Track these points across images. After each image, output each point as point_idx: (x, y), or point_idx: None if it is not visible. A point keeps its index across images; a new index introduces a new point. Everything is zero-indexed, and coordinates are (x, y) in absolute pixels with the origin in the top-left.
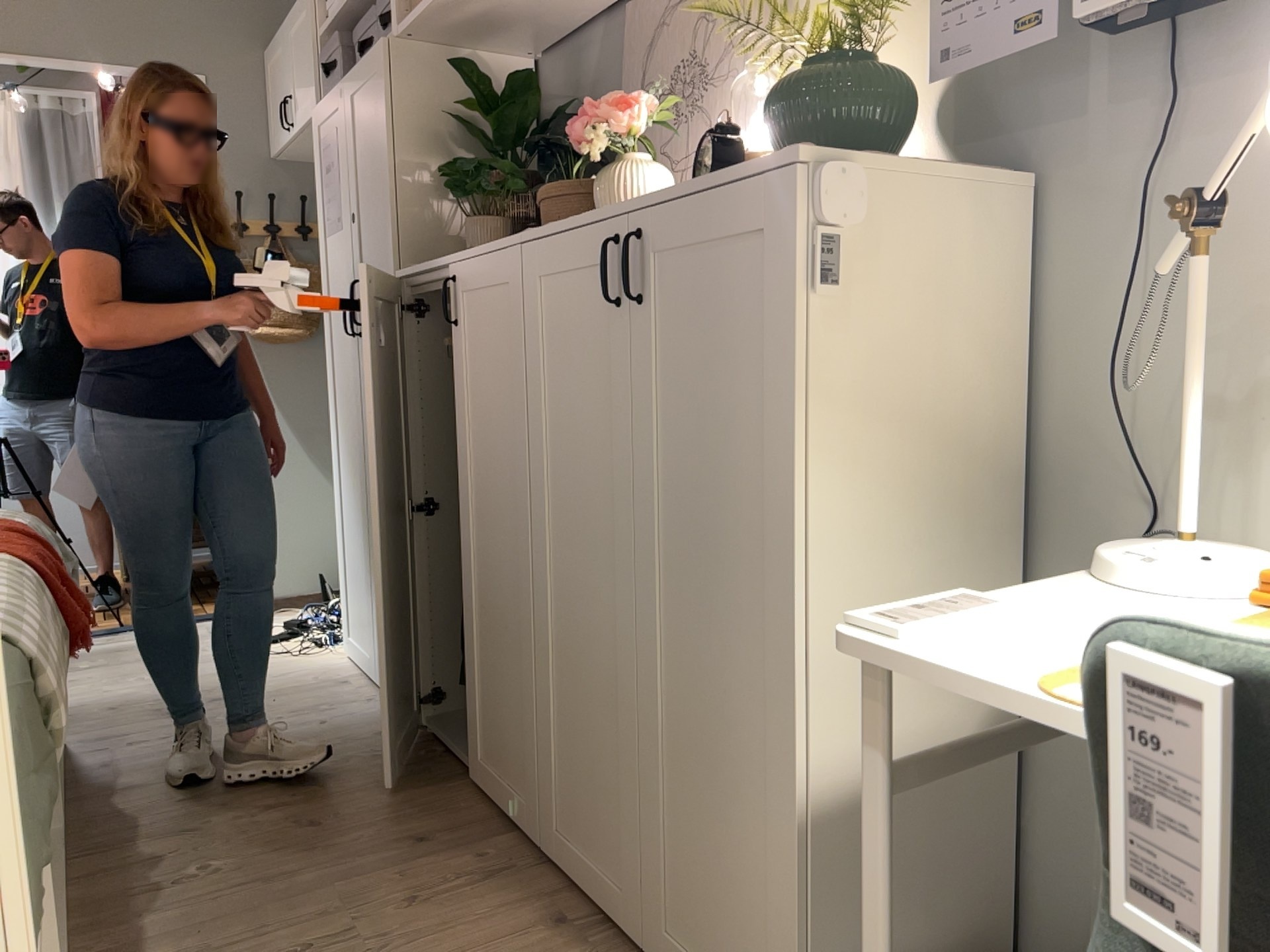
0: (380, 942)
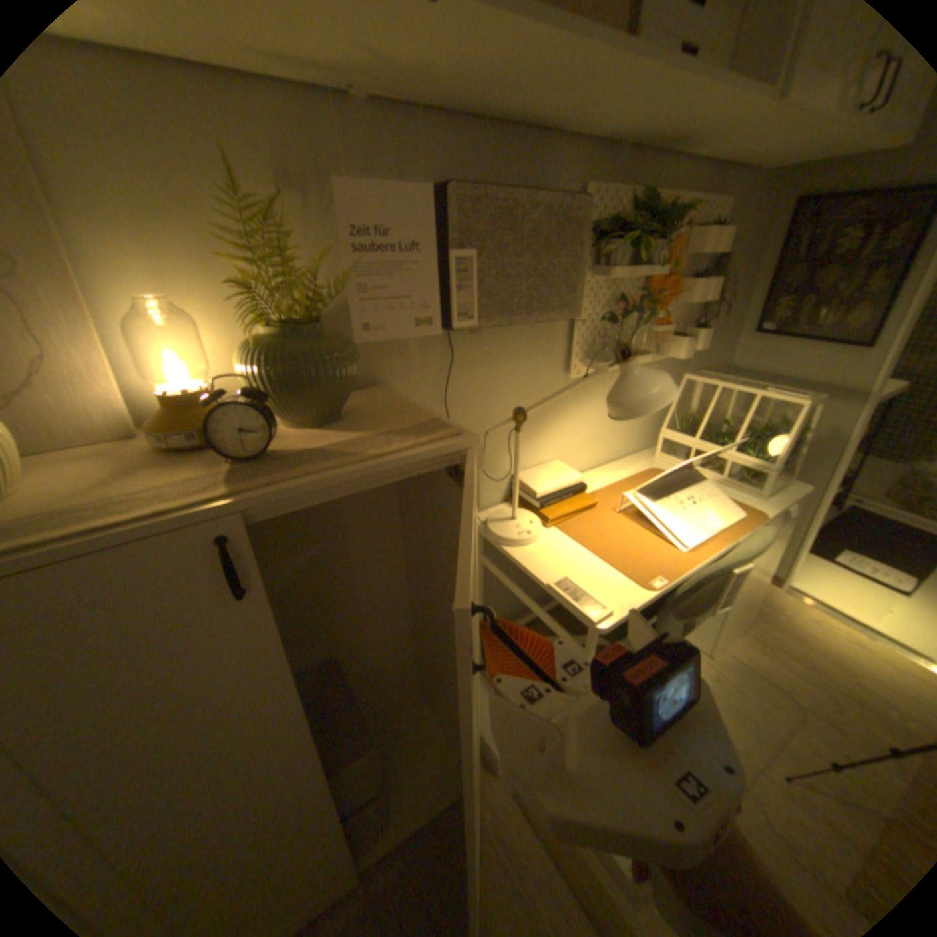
0: None
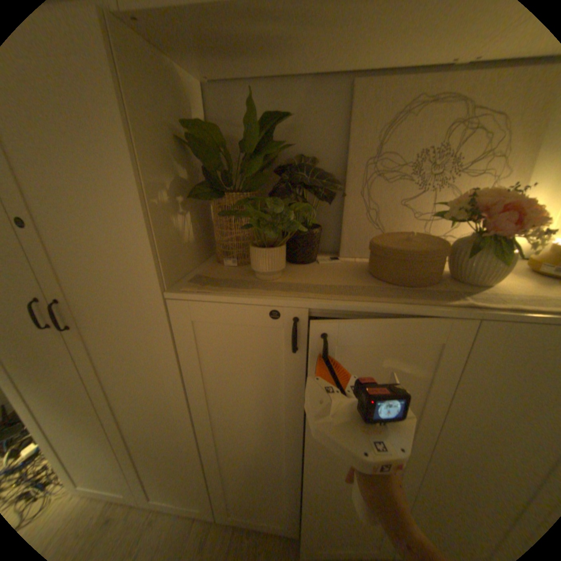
0: None
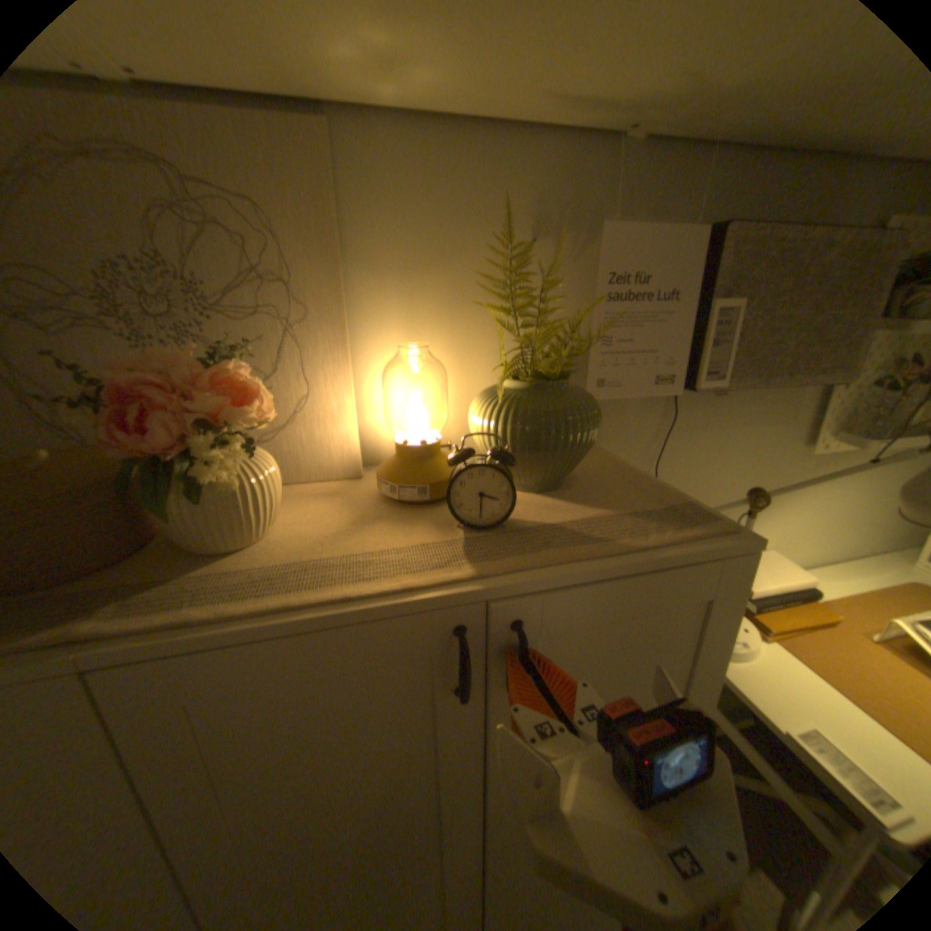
0: None
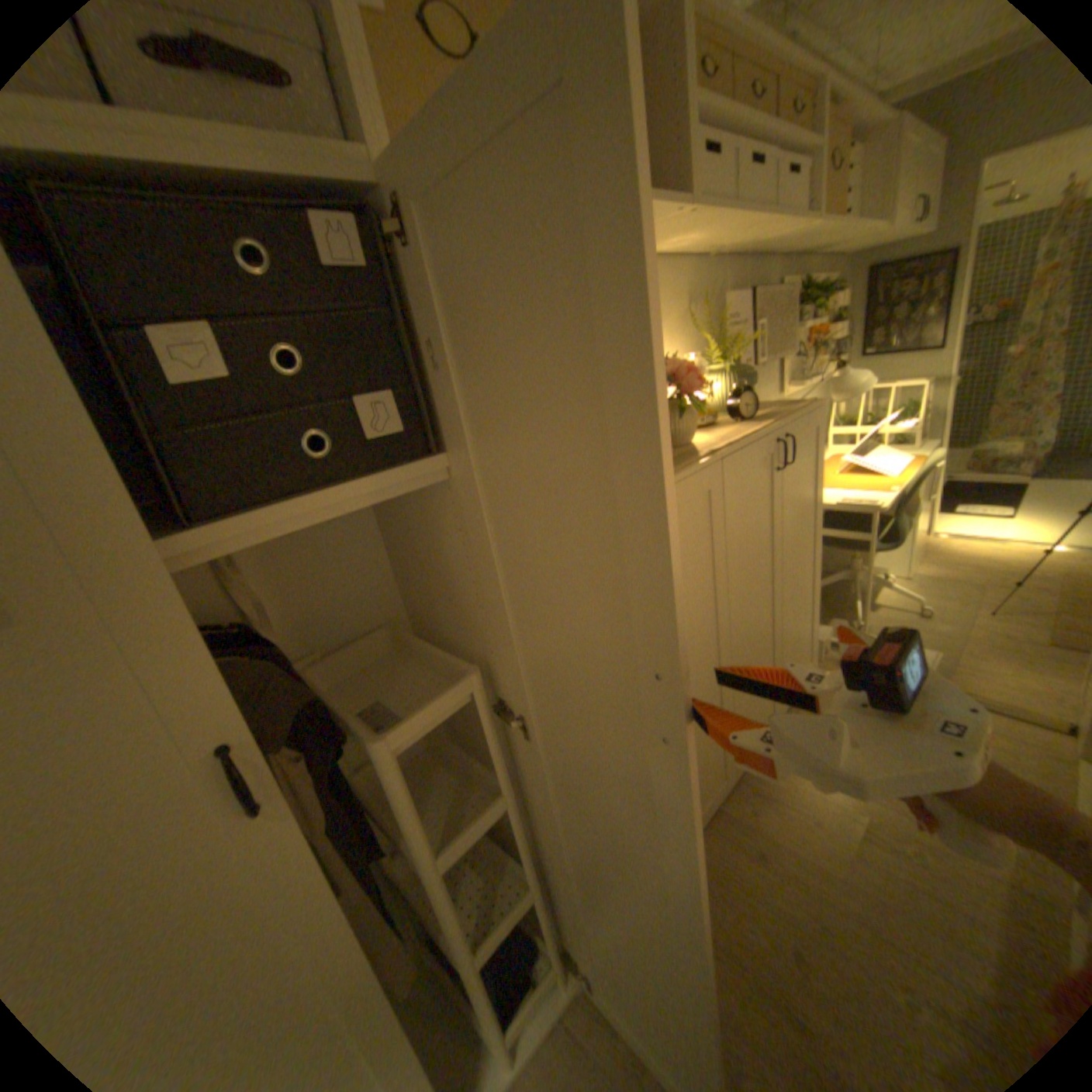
0: (851, 822)
